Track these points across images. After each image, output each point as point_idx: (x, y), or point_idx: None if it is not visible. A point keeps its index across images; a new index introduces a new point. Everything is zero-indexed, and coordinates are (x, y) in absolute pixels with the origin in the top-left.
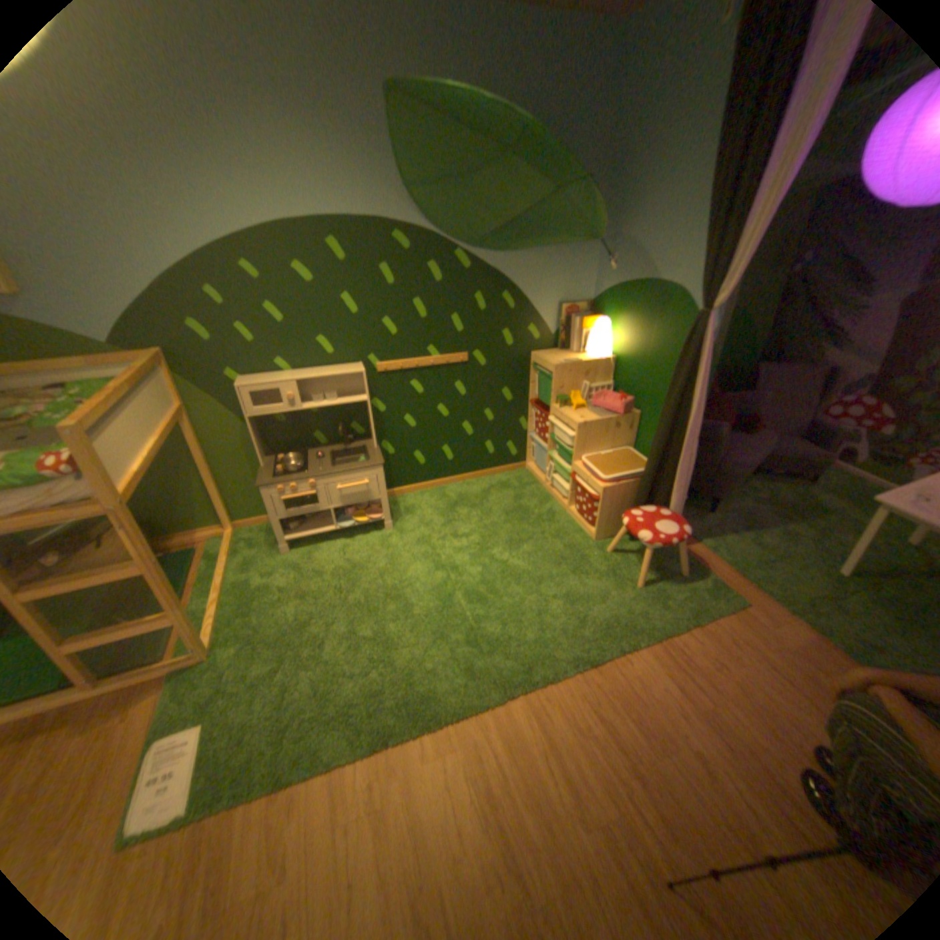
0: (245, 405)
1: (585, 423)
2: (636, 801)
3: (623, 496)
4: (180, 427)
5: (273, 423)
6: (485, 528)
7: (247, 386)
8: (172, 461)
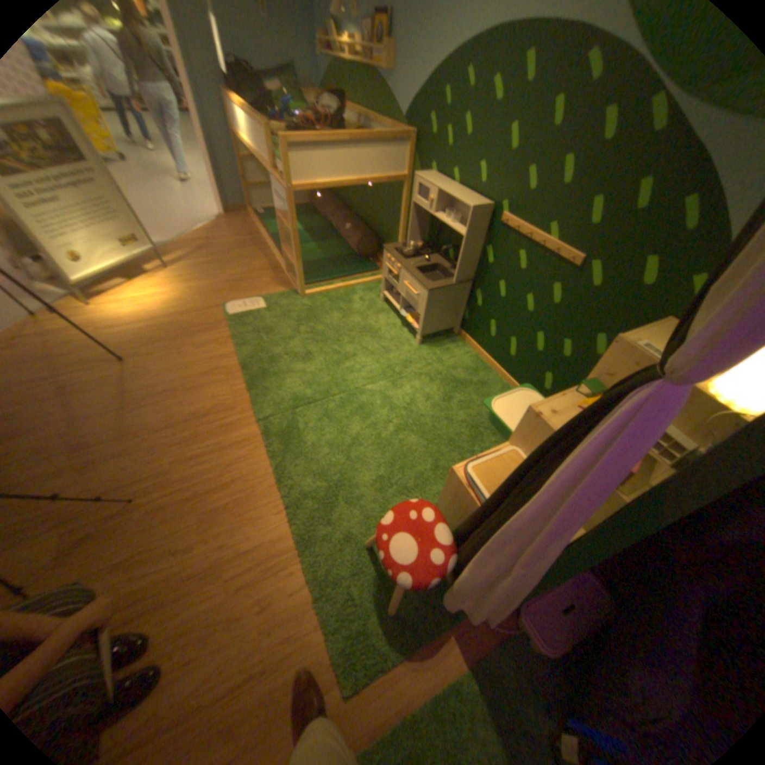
0: (414, 193)
1: (539, 418)
2: (177, 496)
3: (466, 511)
4: (402, 192)
5: (435, 221)
6: (436, 407)
7: (420, 178)
8: (398, 213)
